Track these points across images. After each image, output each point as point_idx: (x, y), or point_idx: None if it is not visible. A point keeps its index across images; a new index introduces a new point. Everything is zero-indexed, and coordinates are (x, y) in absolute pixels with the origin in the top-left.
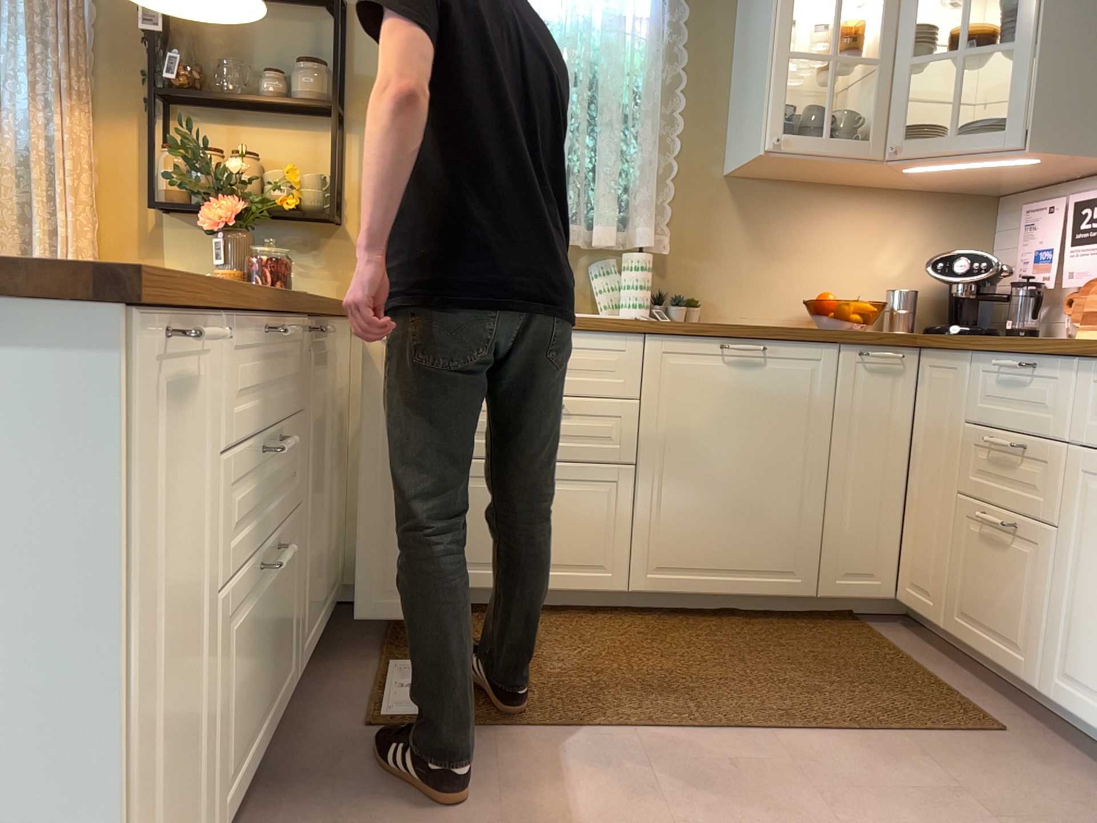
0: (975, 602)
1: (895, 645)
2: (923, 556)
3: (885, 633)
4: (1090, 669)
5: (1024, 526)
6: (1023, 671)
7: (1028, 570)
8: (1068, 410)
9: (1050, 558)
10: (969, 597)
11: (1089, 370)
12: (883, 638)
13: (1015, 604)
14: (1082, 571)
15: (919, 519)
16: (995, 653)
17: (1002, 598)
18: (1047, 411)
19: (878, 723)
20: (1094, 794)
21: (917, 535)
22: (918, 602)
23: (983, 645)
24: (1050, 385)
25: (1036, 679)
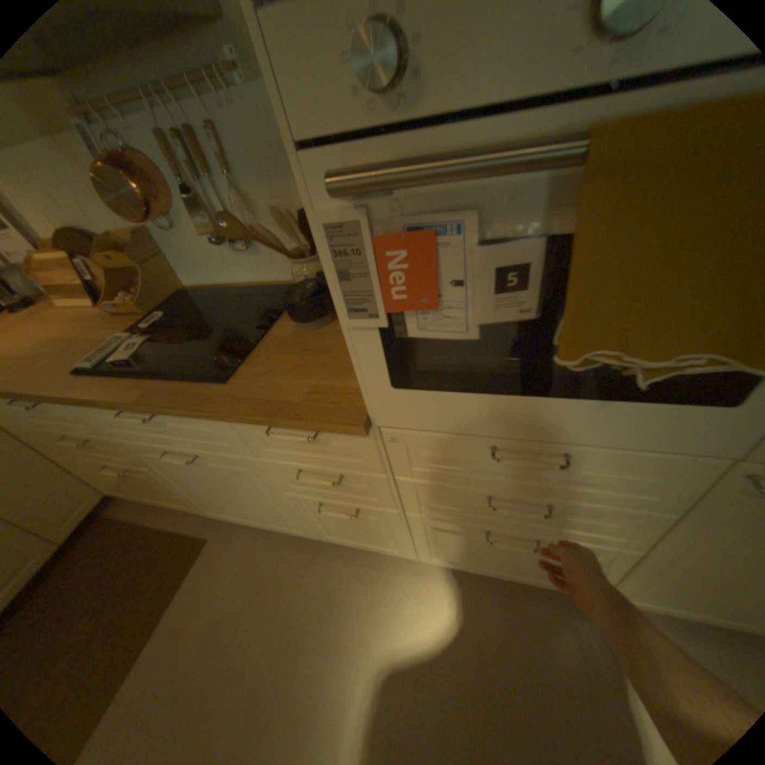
0: (141, 494)
1: (125, 522)
2: (94, 481)
3: (114, 514)
4: (213, 509)
5: (128, 469)
6: (189, 511)
7: (151, 483)
8: (87, 423)
9: (155, 479)
10: (136, 493)
11: (74, 405)
12: (116, 523)
13: (160, 494)
14: (175, 482)
15: (70, 468)
16: (171, 507)
17: (151, 492)
18: (75, 423)
19: (153, 613)
20: (252, 545)
21: (79, 474)
22: (116, 496)
23: (163, 505)
24: (60, 411)
25: (197, 512)
